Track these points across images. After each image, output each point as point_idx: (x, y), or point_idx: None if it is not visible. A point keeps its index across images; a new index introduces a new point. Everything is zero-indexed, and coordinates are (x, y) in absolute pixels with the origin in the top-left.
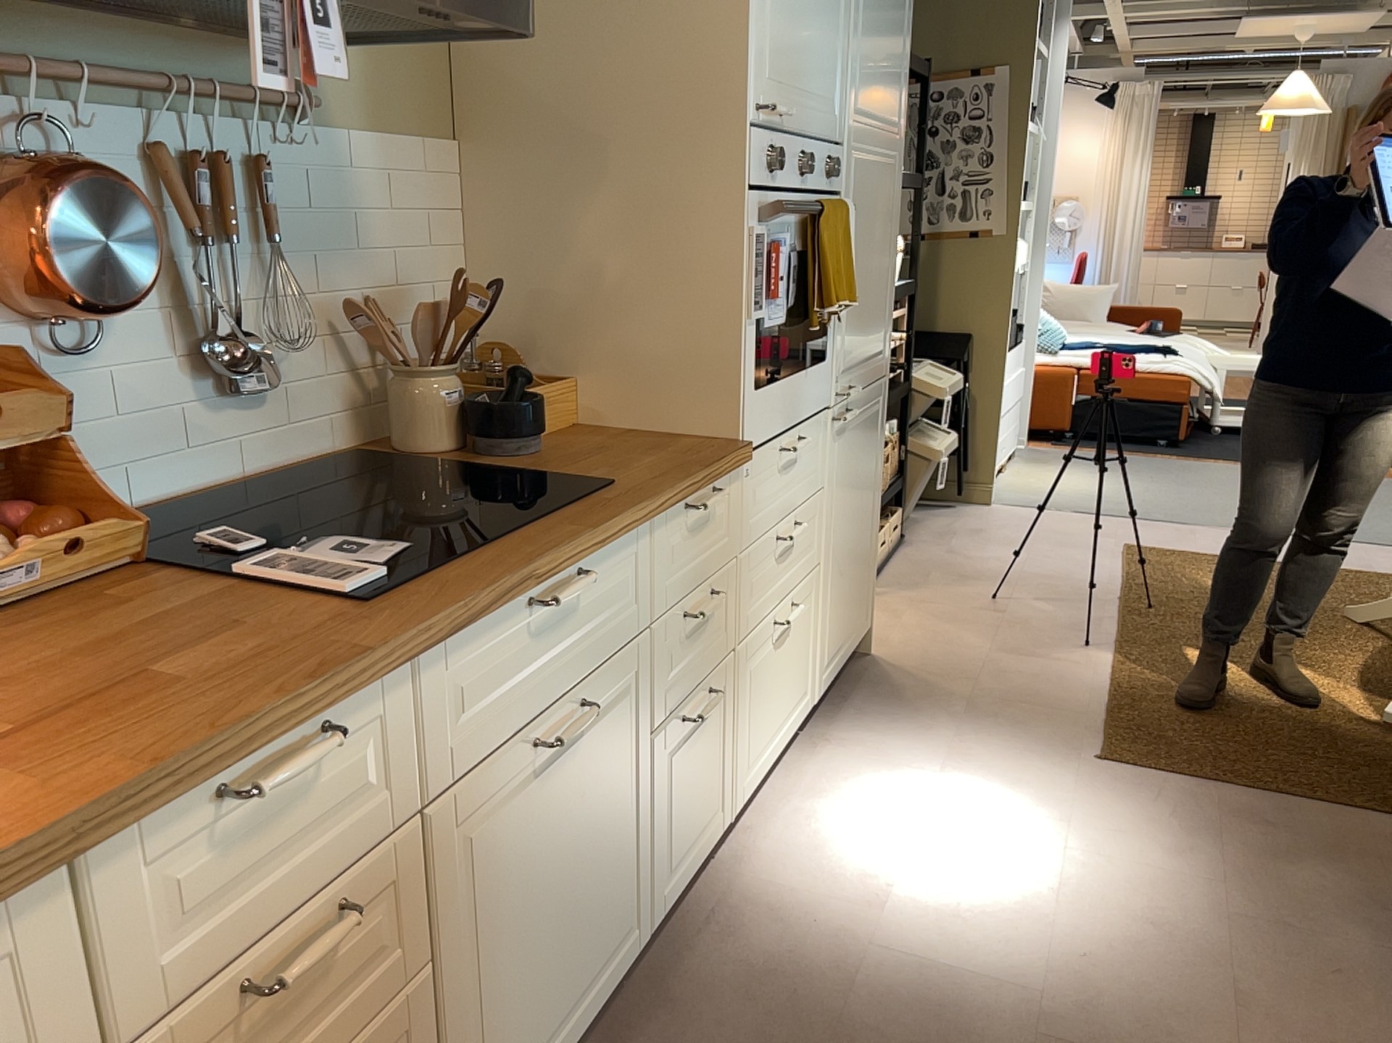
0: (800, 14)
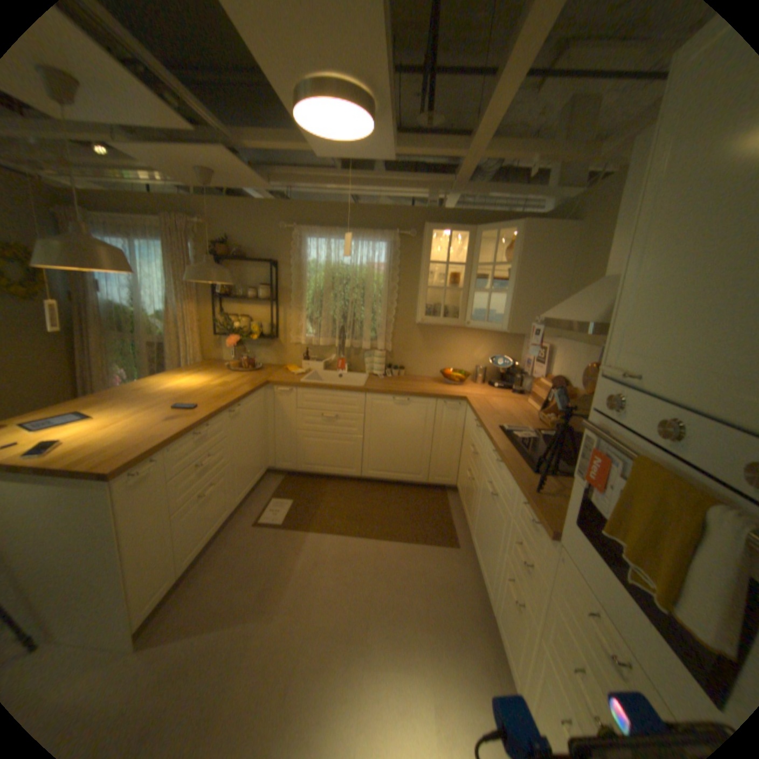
0: (695, 294)
